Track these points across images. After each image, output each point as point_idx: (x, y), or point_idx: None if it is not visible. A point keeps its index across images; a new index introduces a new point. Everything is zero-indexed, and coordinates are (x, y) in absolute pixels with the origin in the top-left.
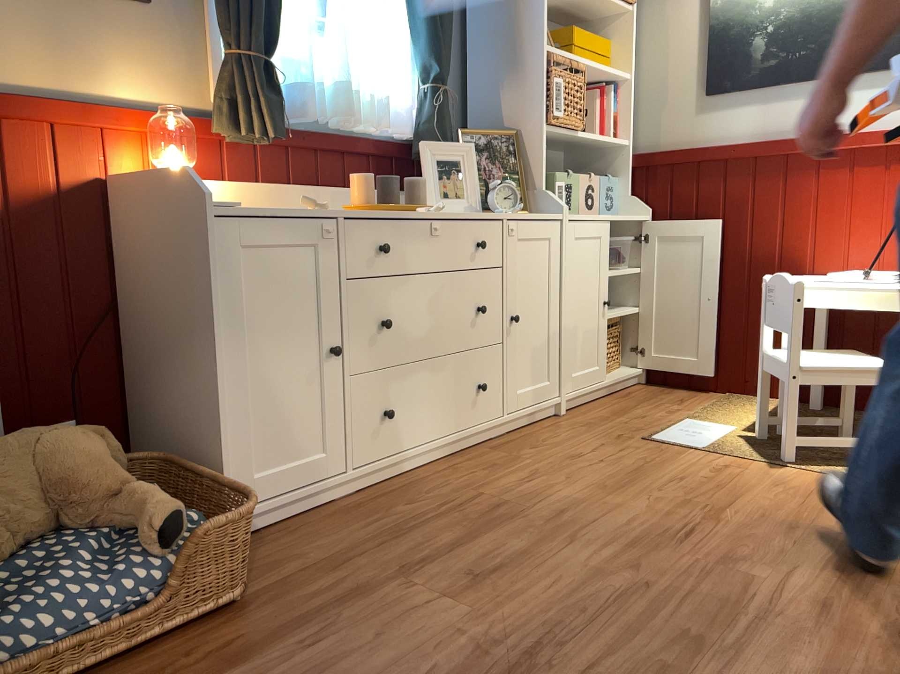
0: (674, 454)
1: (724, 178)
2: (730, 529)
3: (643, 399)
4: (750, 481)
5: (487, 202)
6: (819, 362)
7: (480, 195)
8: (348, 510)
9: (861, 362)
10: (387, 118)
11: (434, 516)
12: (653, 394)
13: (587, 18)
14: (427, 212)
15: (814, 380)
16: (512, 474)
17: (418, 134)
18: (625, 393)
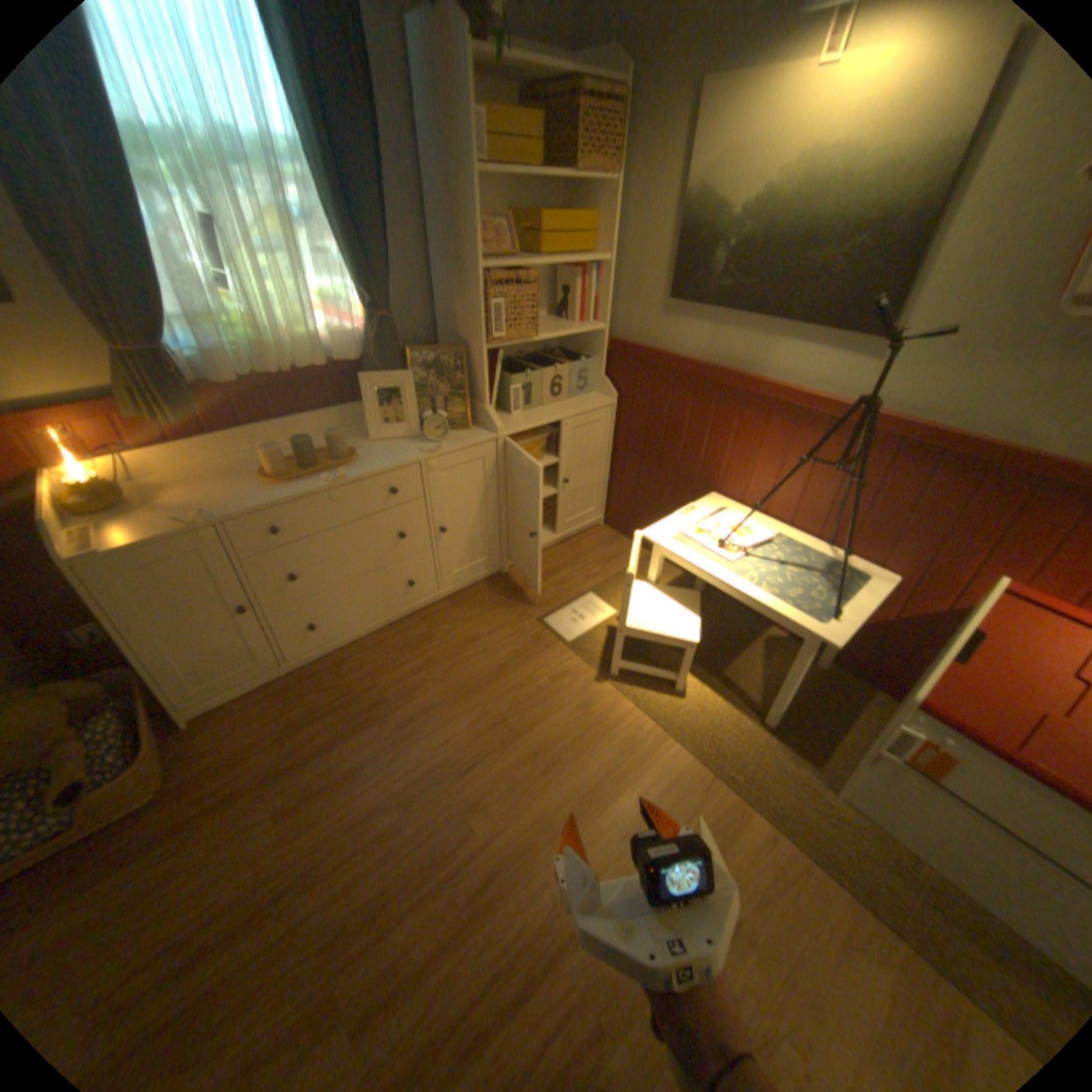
0: (542, 647)
1: (672, 387)
2: (503, 766)
3: (580, 554)
4: (566, 698)
5: (423, 429)
6: (646, 620)
7: (417, 422)
8: (280, 692)
9: (677, 628)
10: (333, 343)
11: (327, 710)
12: (593, 547)
13: (577, 180)
14: (327, 482)
15: (635, 636)
16: (412, 661)
17: (365, 356)
18: (574, 543)
